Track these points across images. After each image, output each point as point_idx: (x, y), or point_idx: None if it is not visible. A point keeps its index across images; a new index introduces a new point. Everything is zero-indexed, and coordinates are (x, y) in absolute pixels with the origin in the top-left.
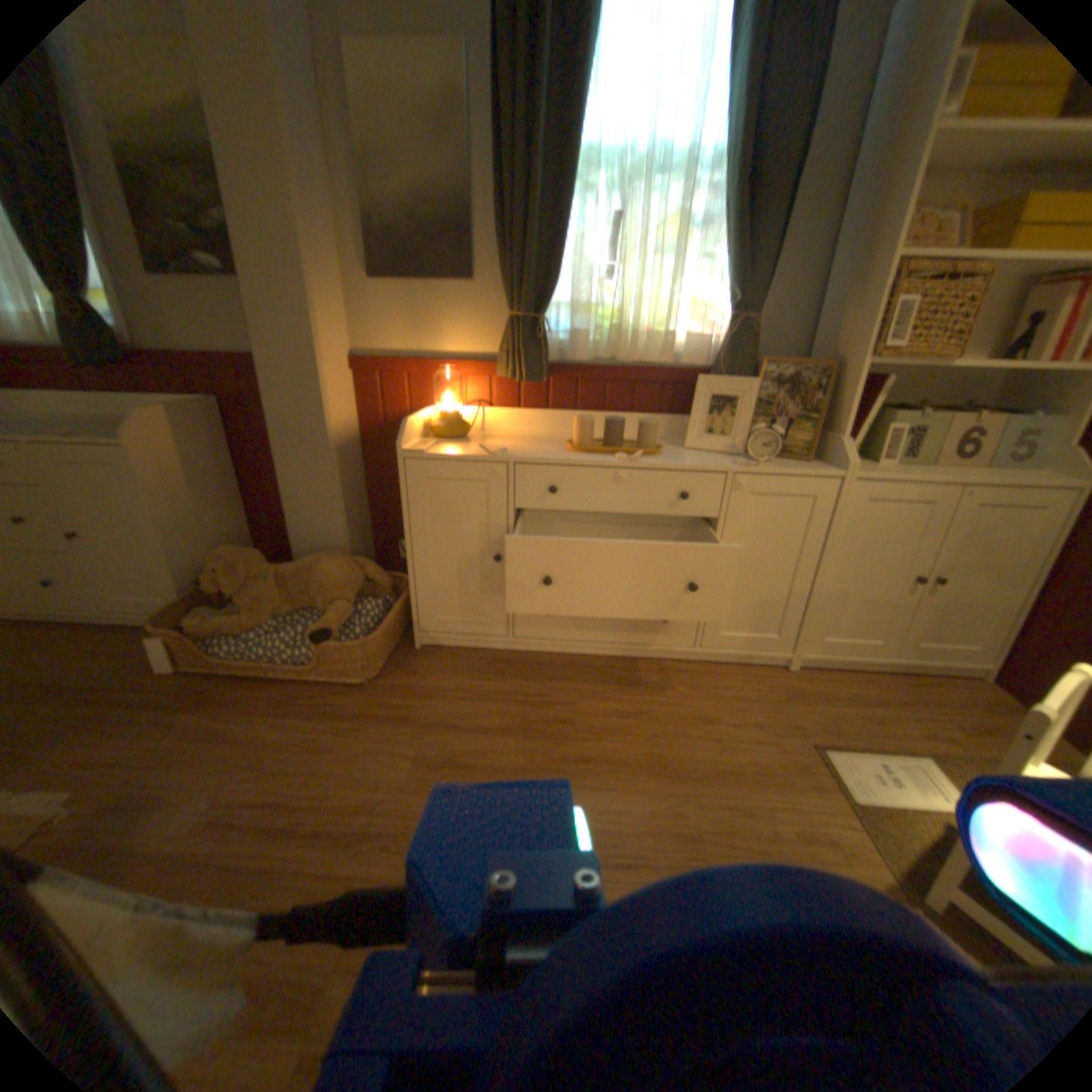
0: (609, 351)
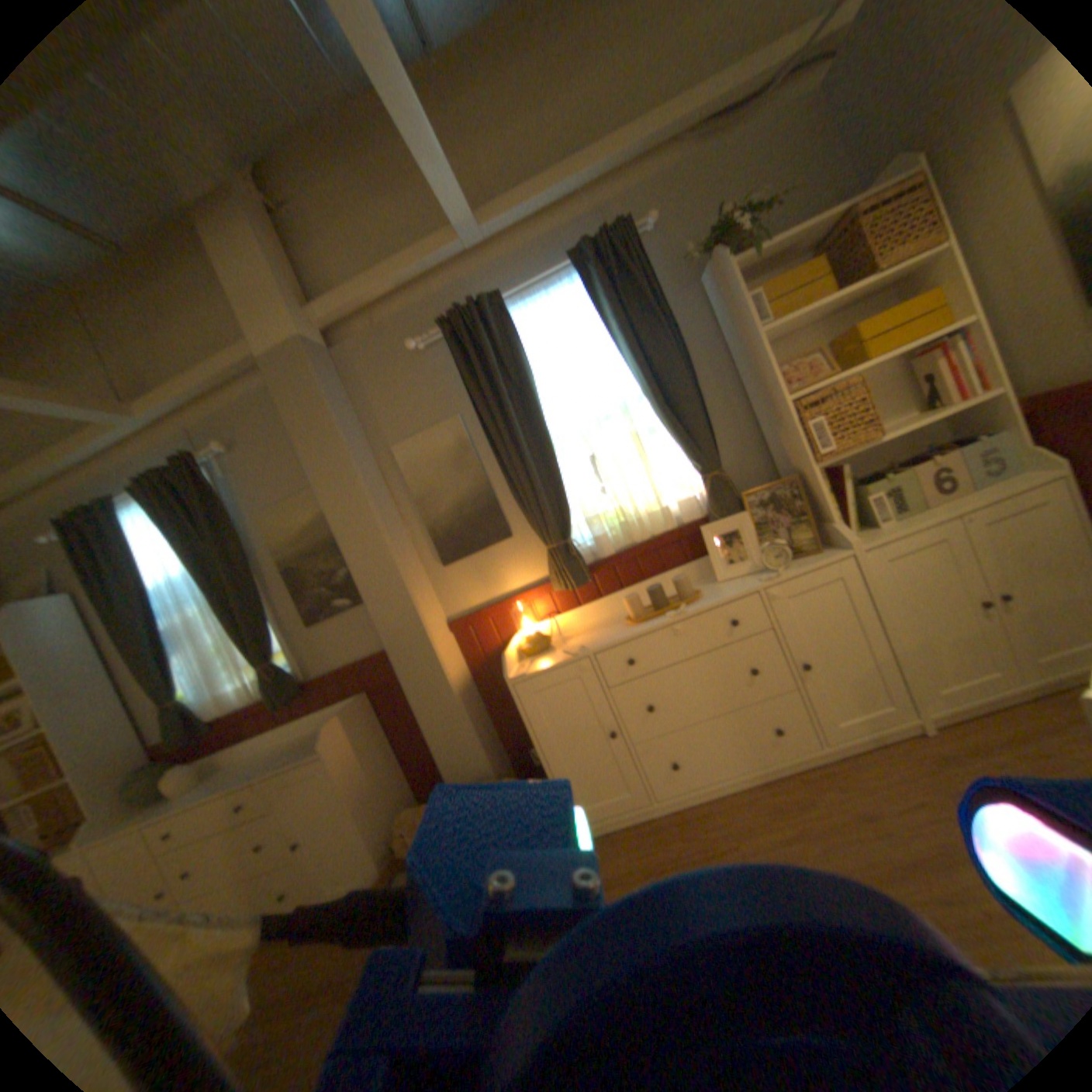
0: (625, 537)
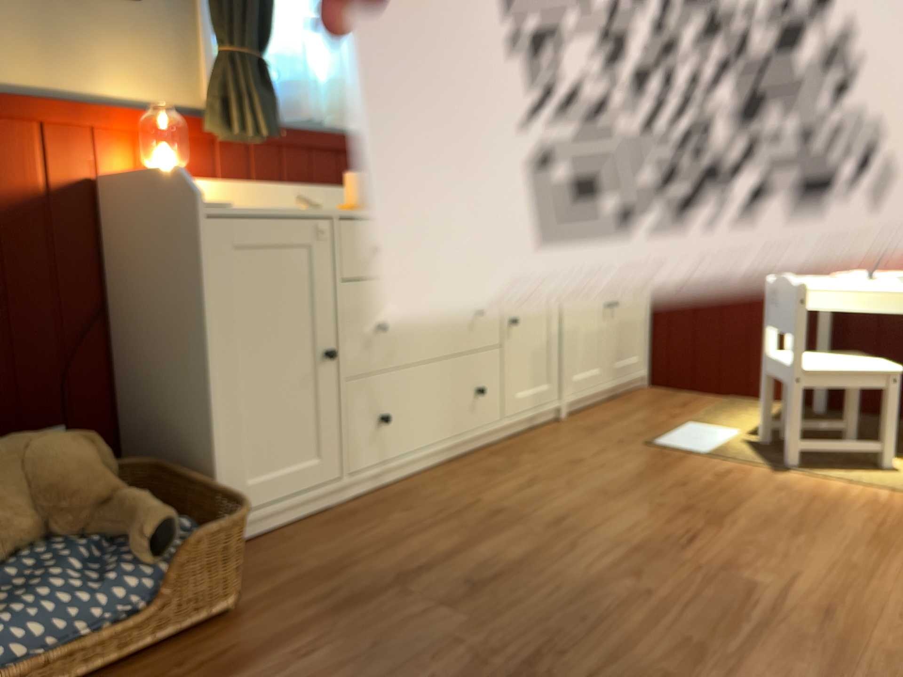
0: (322, 110)
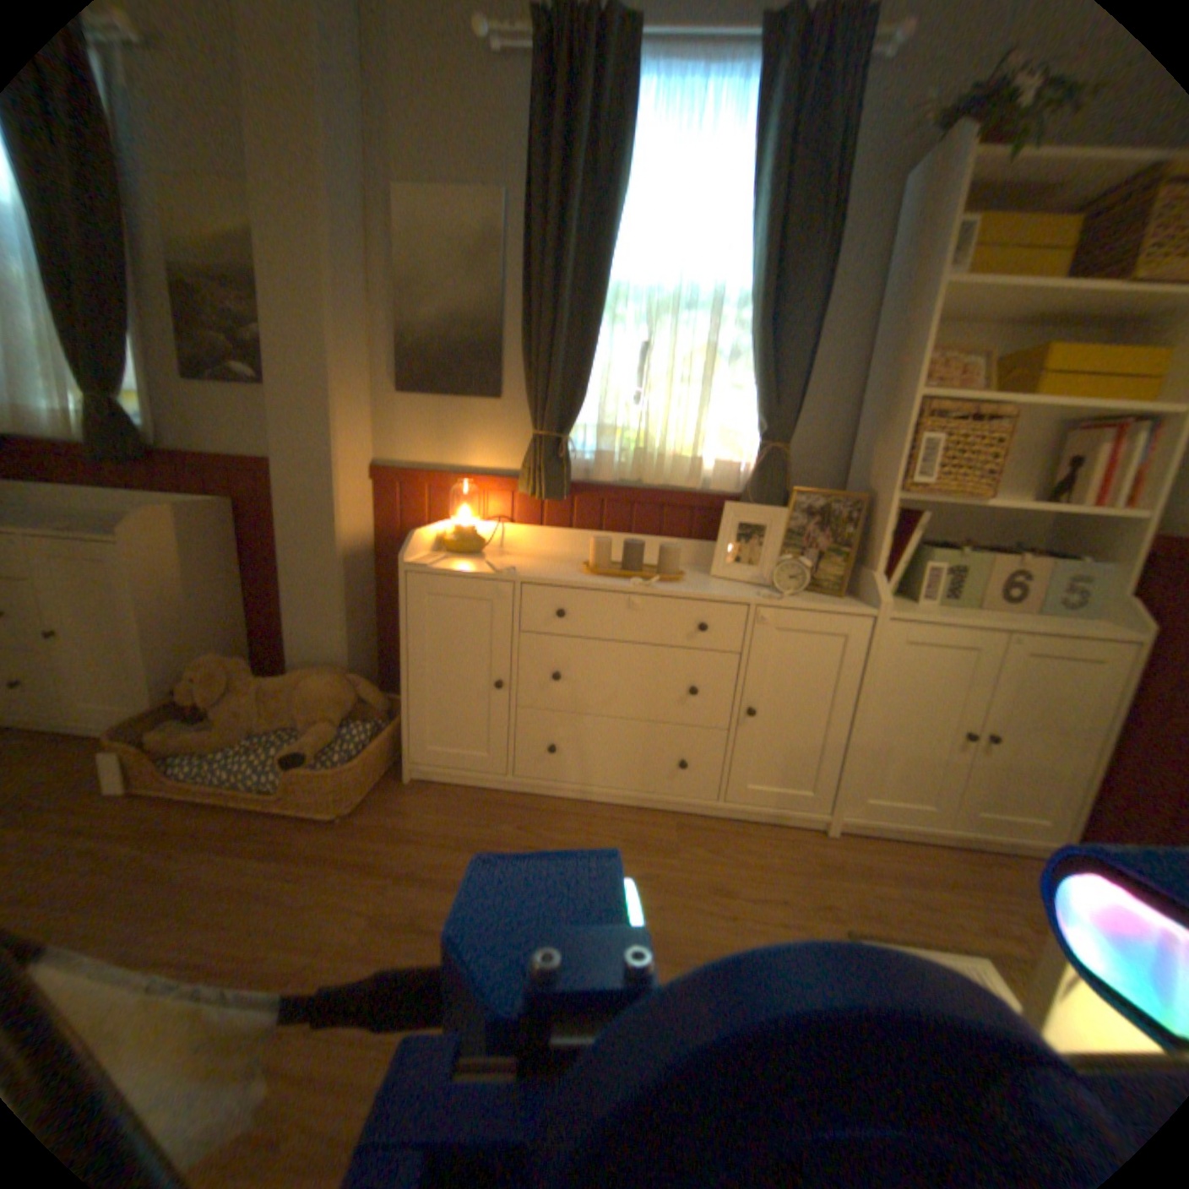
0: (634, 473)
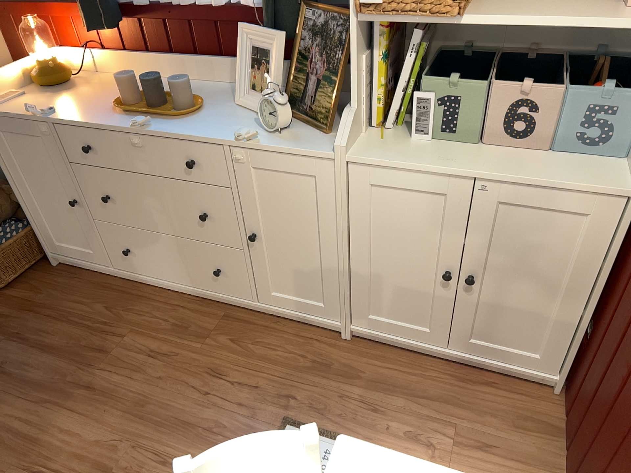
0: None
